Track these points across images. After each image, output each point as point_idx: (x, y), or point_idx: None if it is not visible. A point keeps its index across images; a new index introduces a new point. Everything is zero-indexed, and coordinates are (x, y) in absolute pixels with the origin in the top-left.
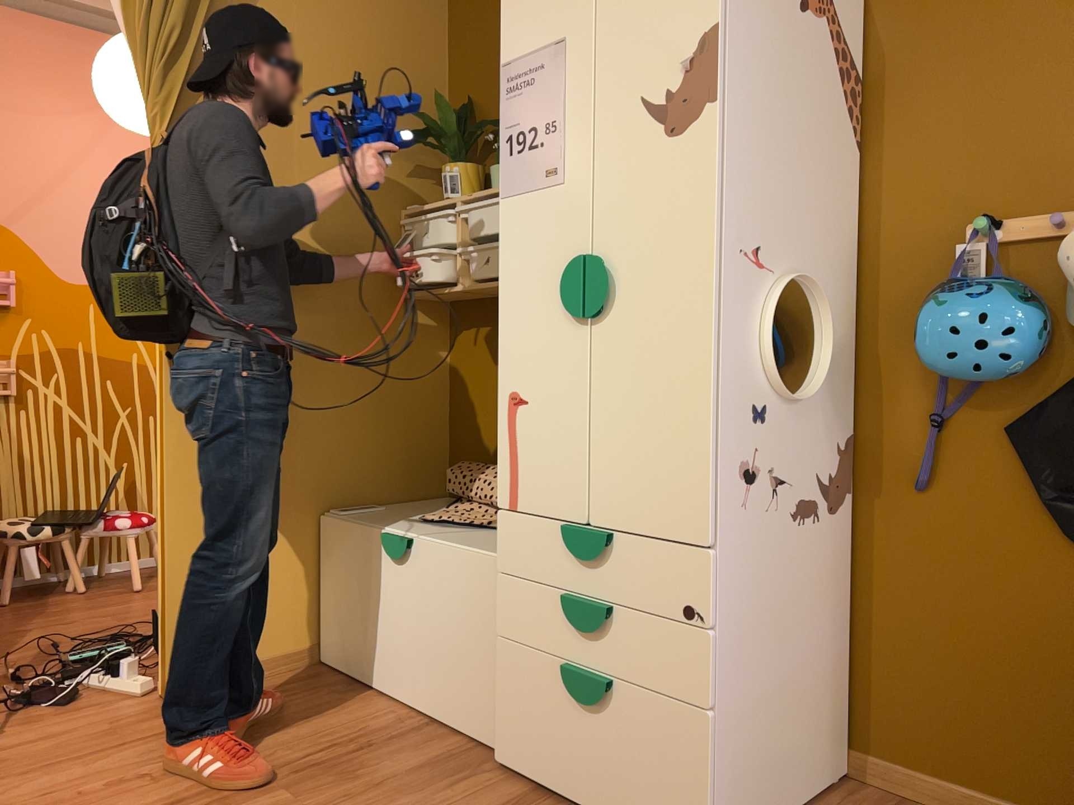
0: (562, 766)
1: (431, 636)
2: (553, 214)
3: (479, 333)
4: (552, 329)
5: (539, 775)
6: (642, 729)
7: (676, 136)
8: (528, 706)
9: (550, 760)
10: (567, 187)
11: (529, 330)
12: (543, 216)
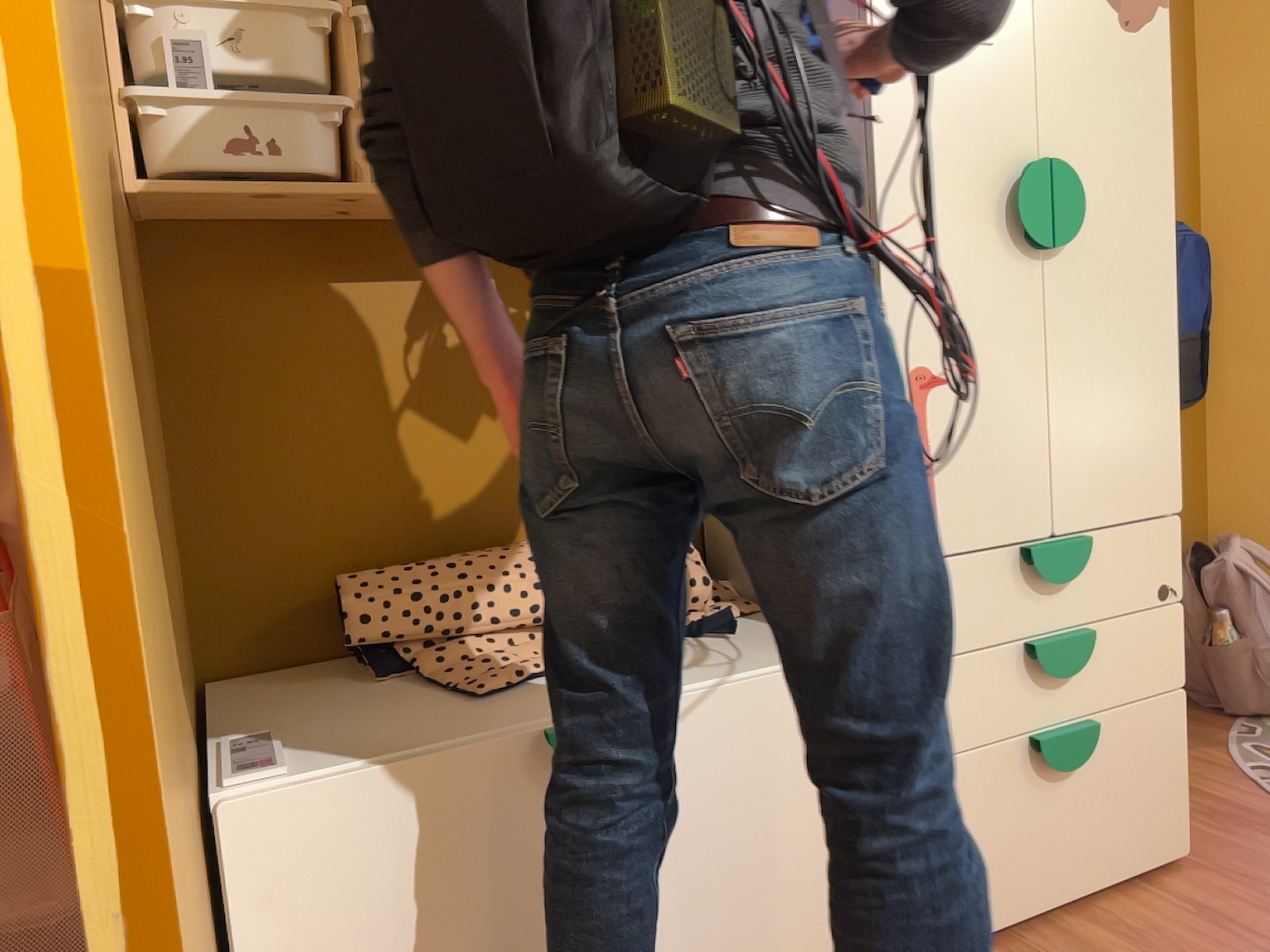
0: (1033, 877)
1: (712, 870)
2: (979, 89)
3: (272, 301)
4: (988, 266)
5: (1000, 918)
6: (1124, 753)
7: (1132, 32)
8: (976, 835)
9: (1014, 884)
10: (999, 54)
11: (948, 268)
12: (961, 88)
